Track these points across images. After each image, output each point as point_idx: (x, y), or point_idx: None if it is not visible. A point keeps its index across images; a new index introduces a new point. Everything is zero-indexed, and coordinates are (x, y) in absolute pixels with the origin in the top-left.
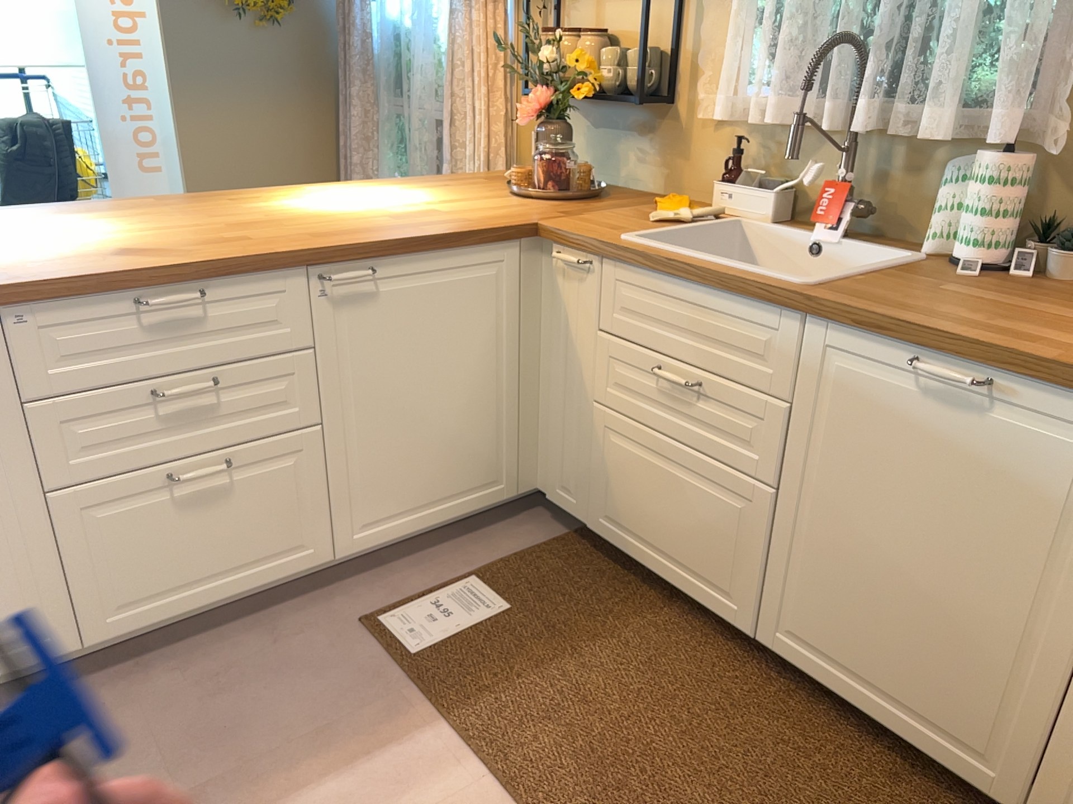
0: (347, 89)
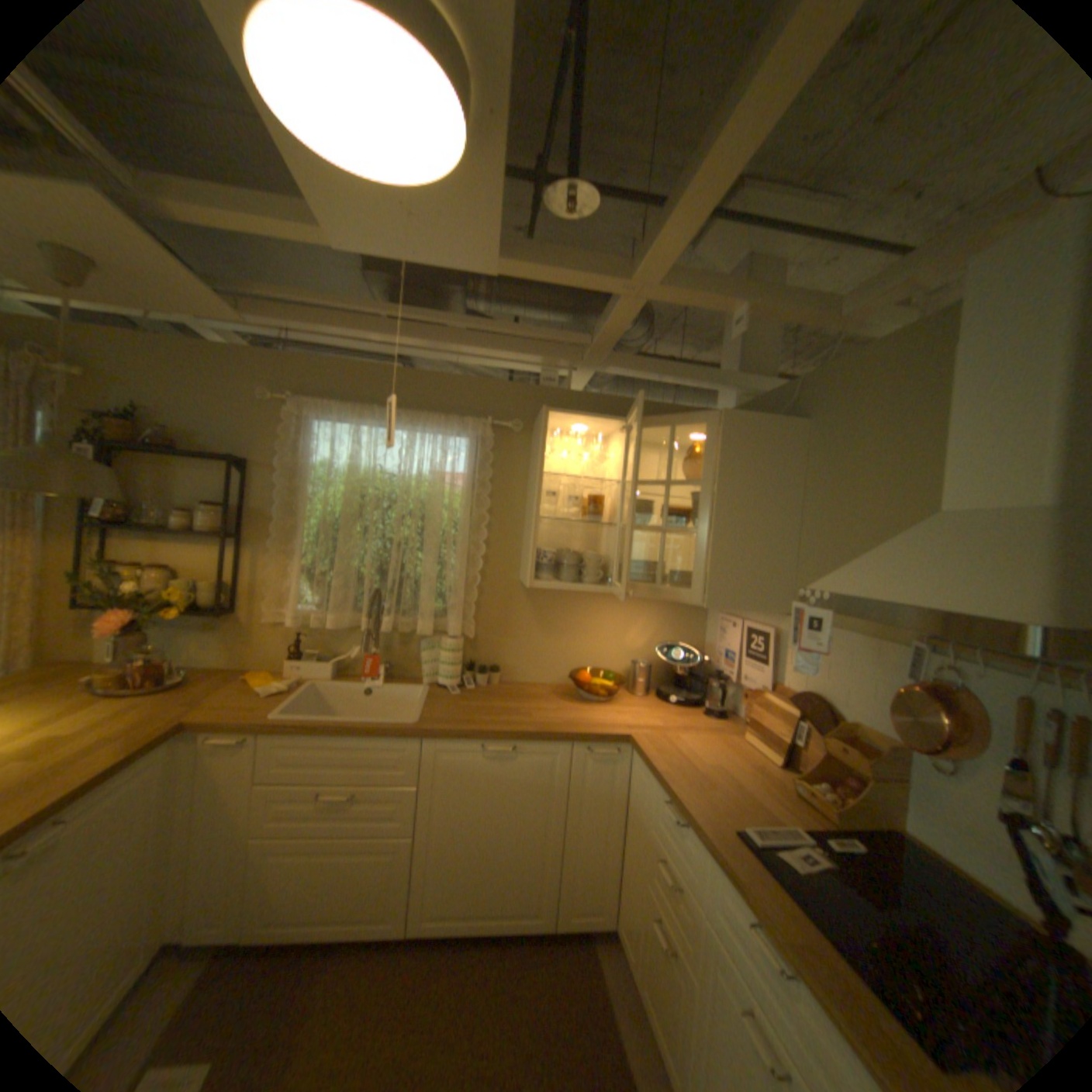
0: None
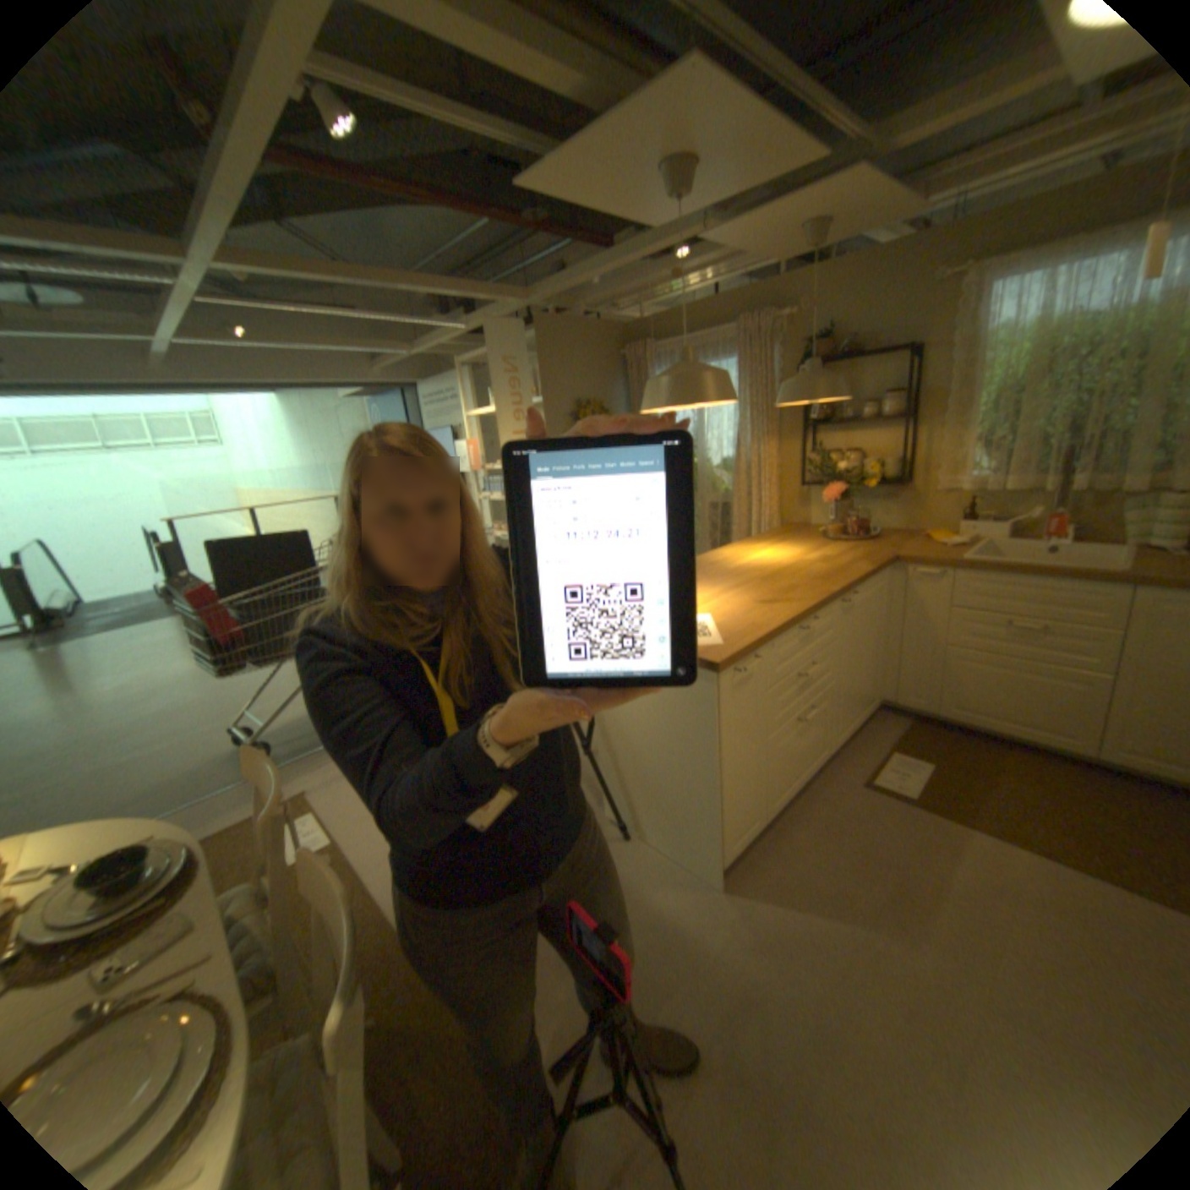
0: None
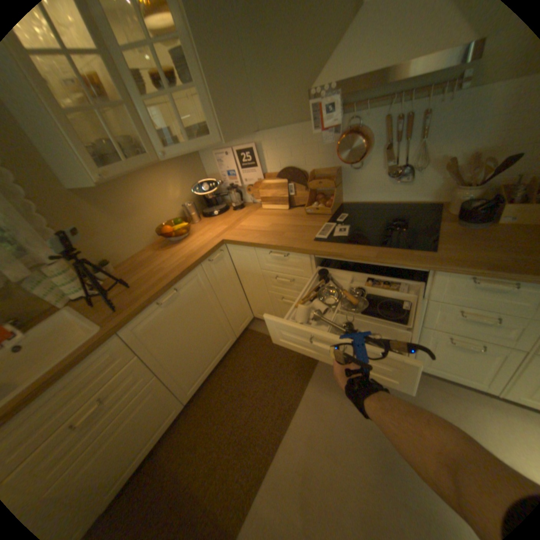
0: None
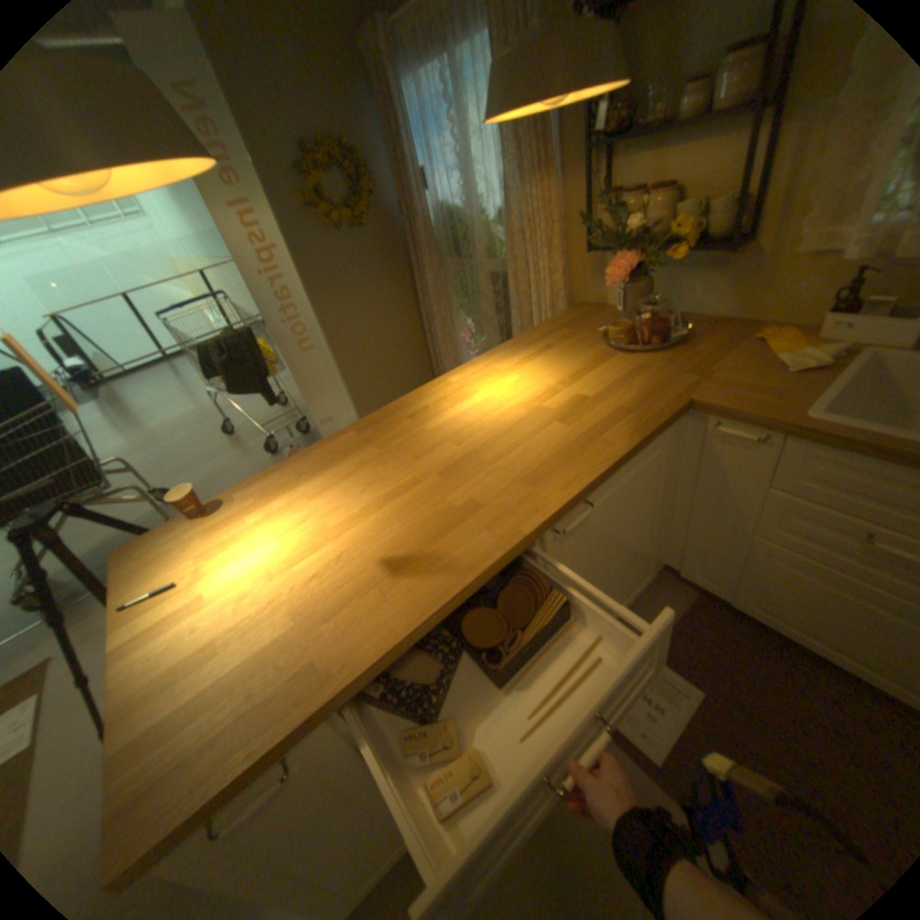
0: (416, 260)
